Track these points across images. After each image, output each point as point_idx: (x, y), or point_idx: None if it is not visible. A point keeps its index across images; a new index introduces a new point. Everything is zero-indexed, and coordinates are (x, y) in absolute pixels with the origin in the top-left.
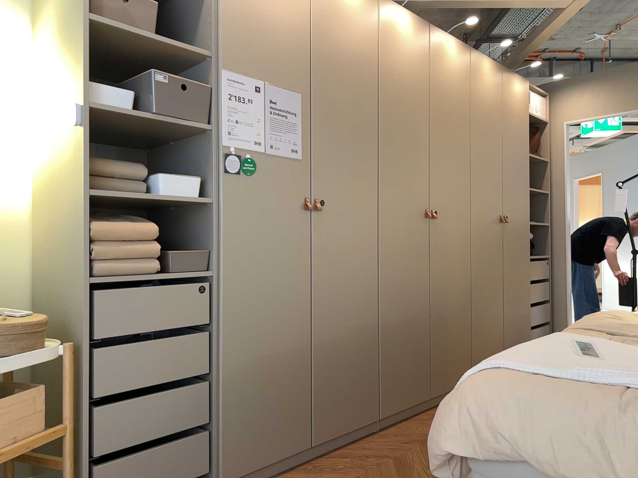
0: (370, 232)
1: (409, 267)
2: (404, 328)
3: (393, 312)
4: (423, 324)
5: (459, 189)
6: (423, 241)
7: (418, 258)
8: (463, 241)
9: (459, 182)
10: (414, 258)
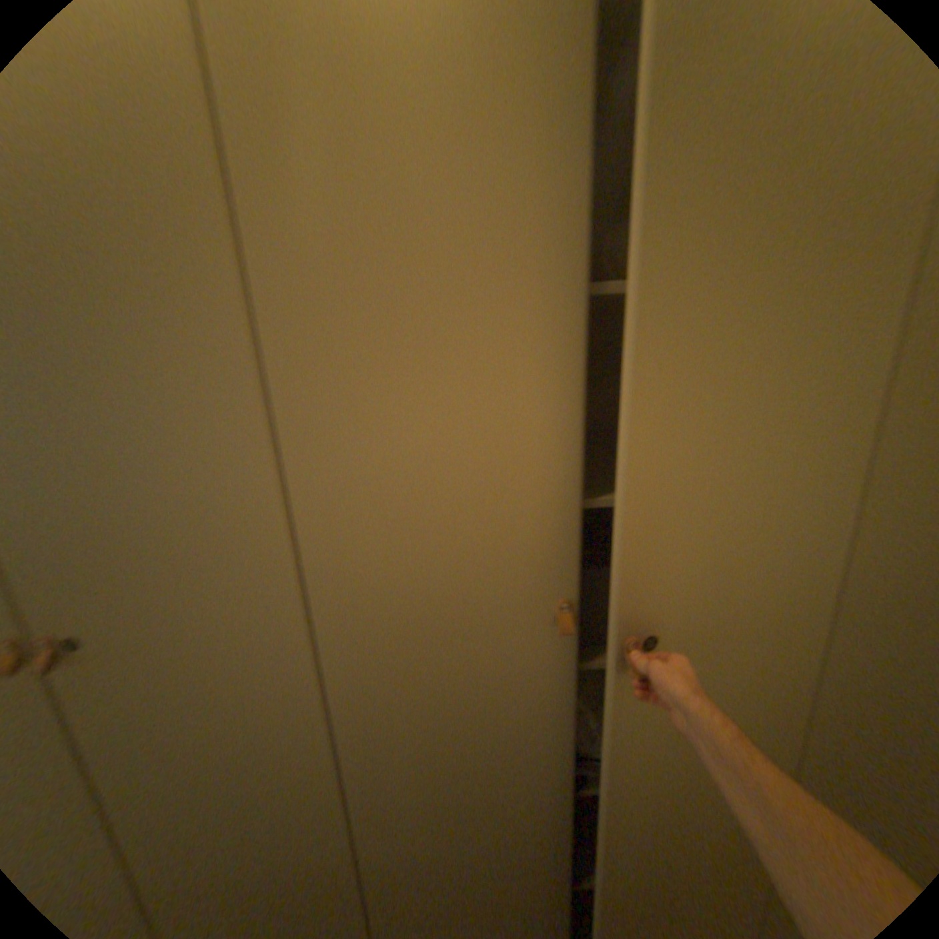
0: (304, 690)
1: (491, 754)
2: (475, 871)
3: (428, 845)
4: (561, 862)
5: (818, 510)
6: (564, 690)
7: (539, 731)
8: (809, 669)
9: (824, 483)
10: (514, 733)
